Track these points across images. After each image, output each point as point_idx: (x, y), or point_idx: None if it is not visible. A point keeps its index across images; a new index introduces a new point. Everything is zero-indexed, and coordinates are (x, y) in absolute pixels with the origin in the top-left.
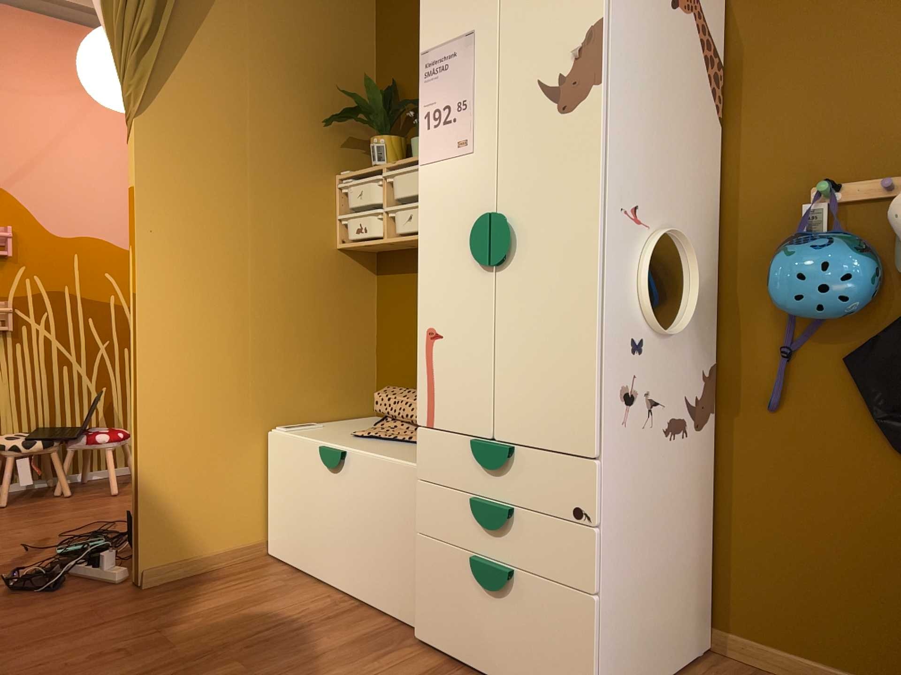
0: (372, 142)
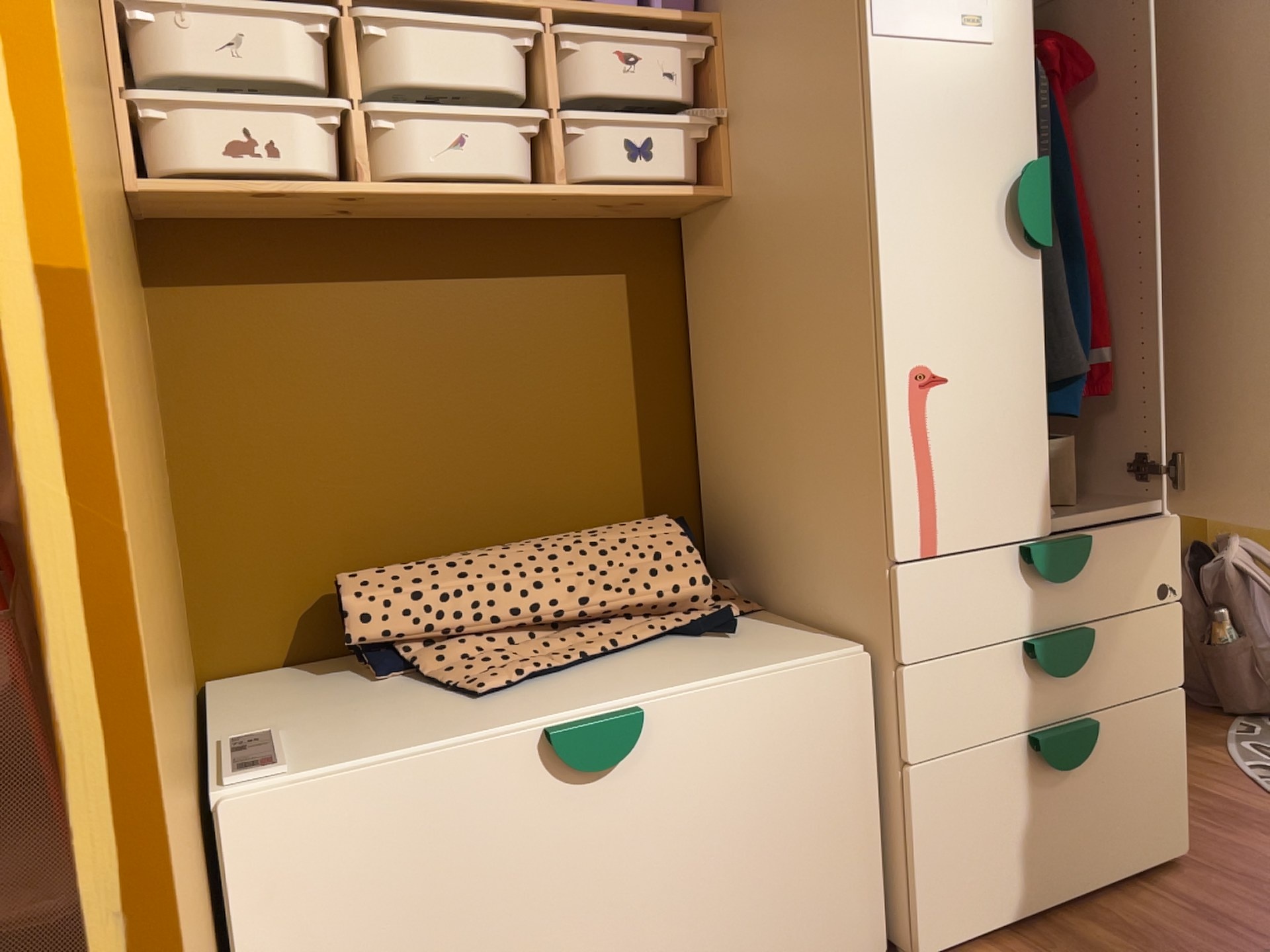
0: None
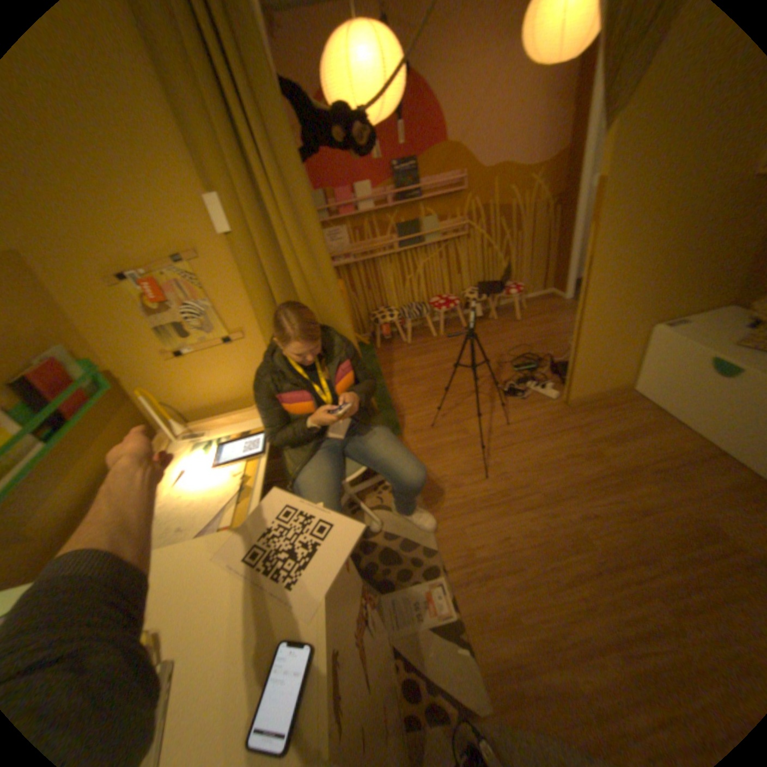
0: None
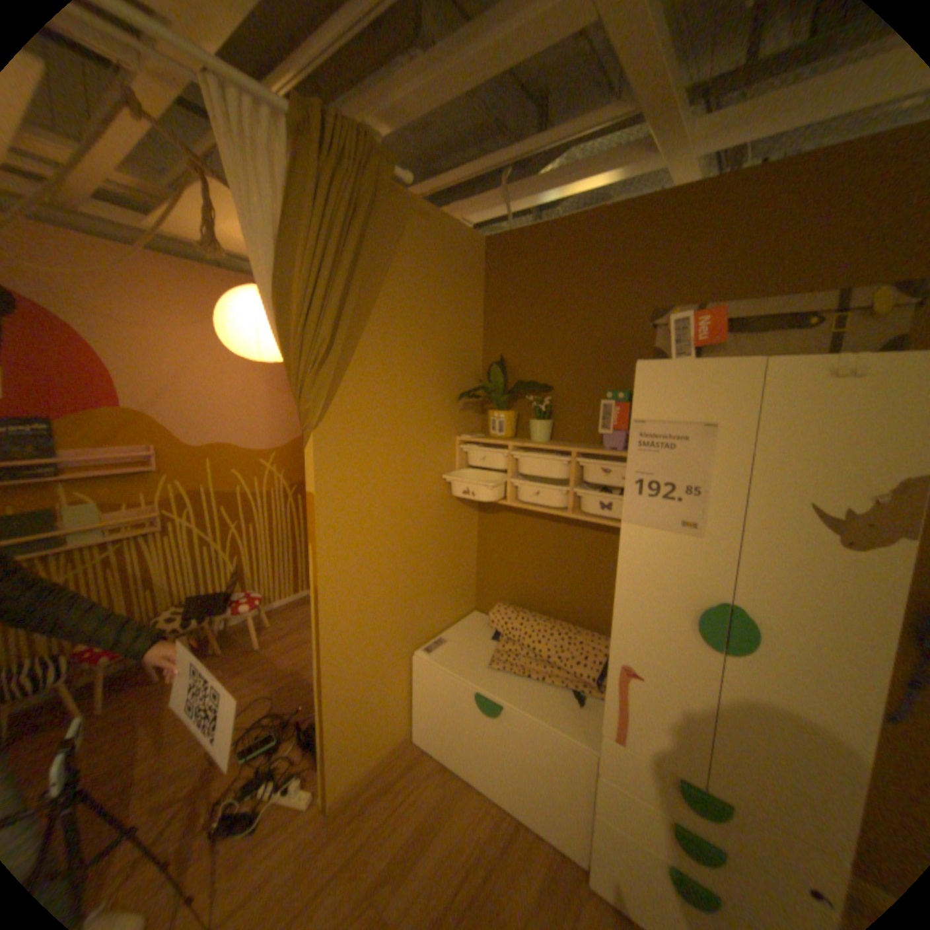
0: (491, 414)
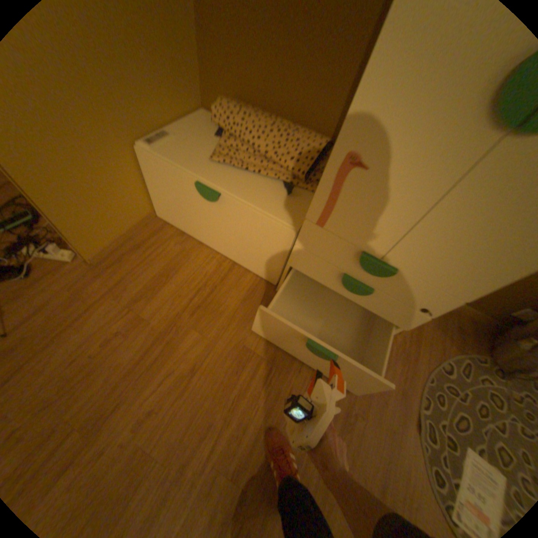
0: None
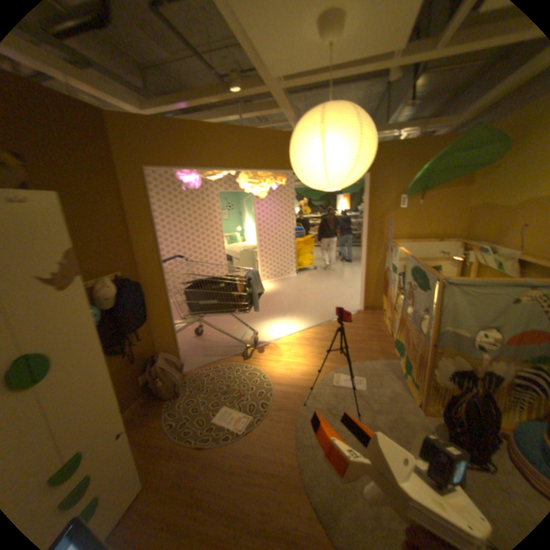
0: None
